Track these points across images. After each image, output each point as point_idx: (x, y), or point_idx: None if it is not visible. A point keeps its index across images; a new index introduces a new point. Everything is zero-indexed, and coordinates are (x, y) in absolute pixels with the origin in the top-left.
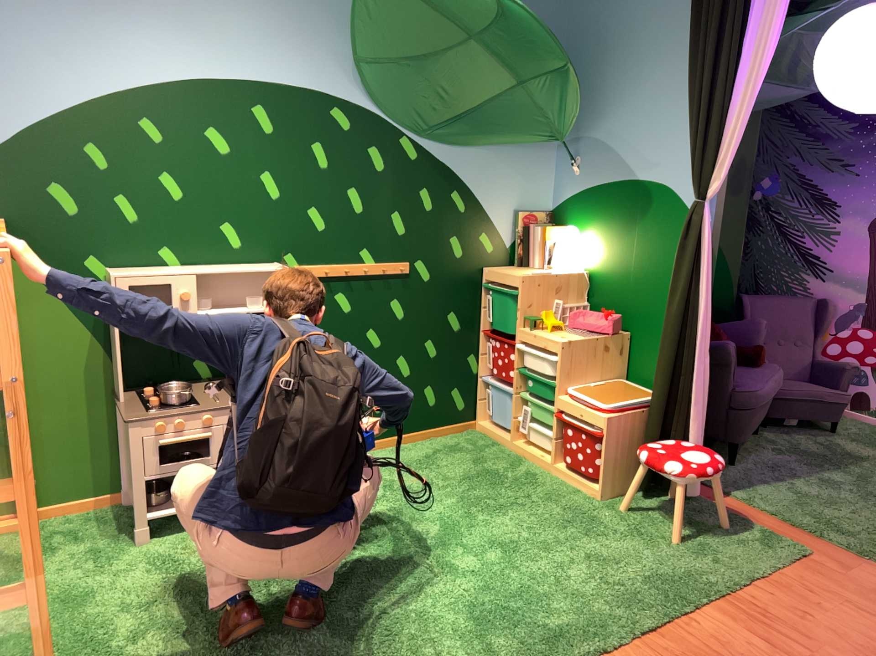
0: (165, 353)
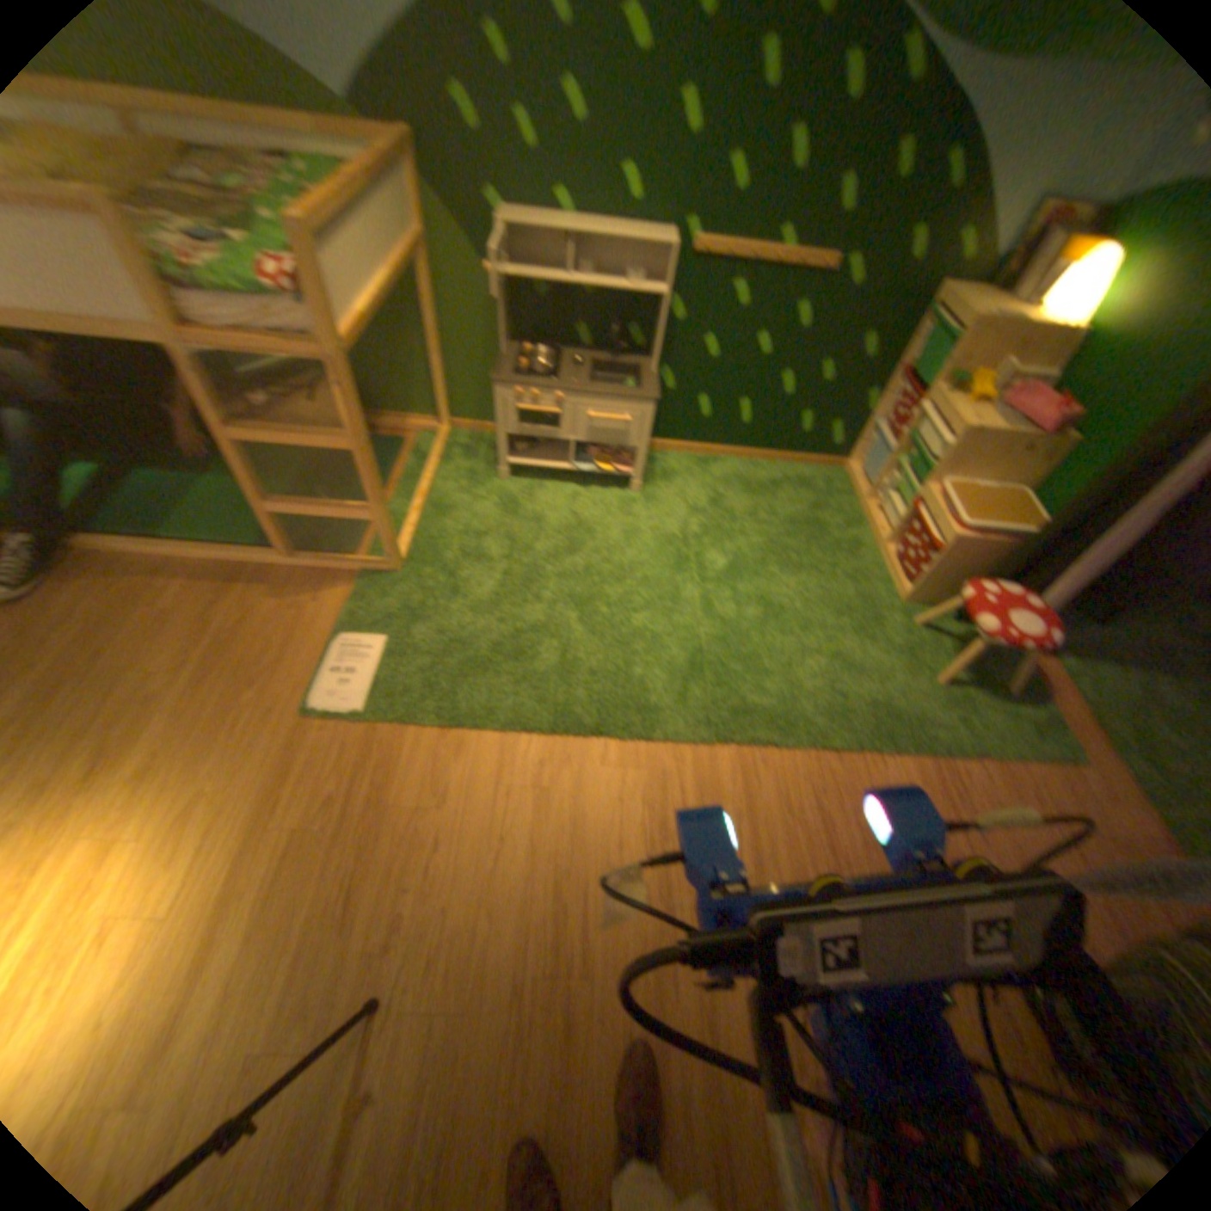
0: (544, 312)
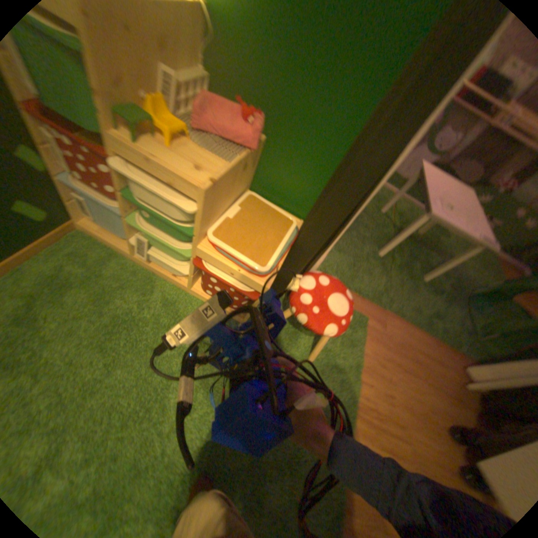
0: None
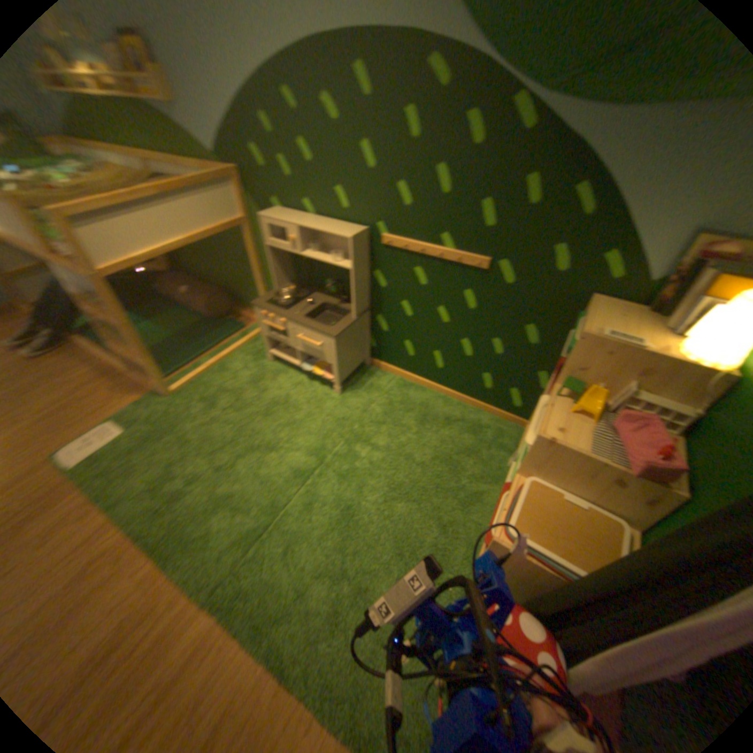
0: (311, 270)
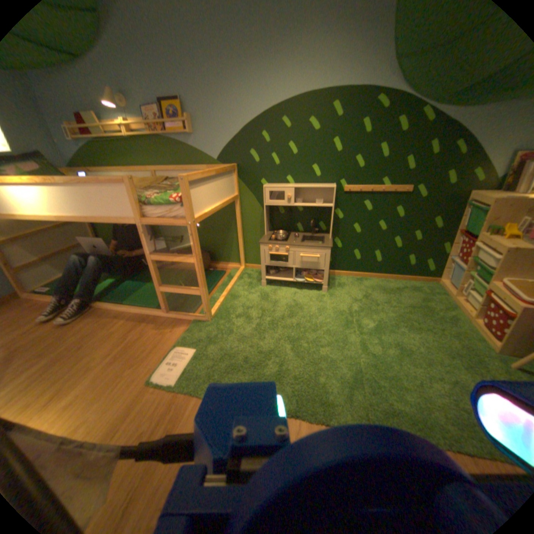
0: (283, 218)
